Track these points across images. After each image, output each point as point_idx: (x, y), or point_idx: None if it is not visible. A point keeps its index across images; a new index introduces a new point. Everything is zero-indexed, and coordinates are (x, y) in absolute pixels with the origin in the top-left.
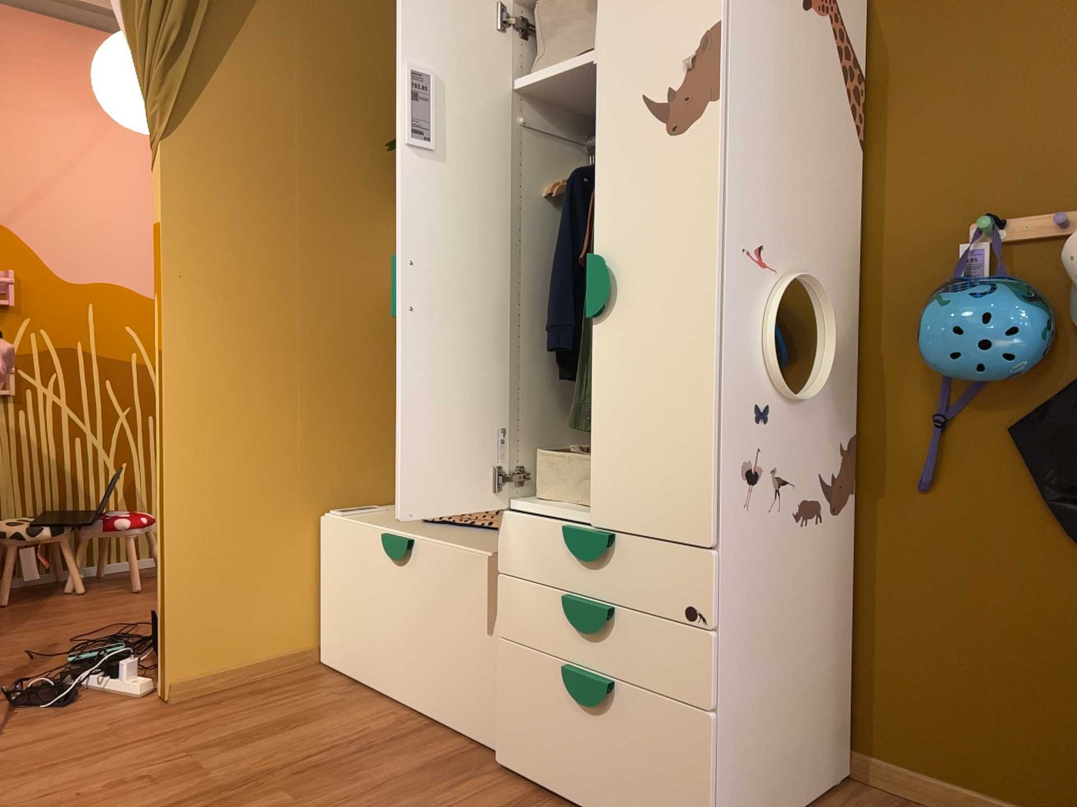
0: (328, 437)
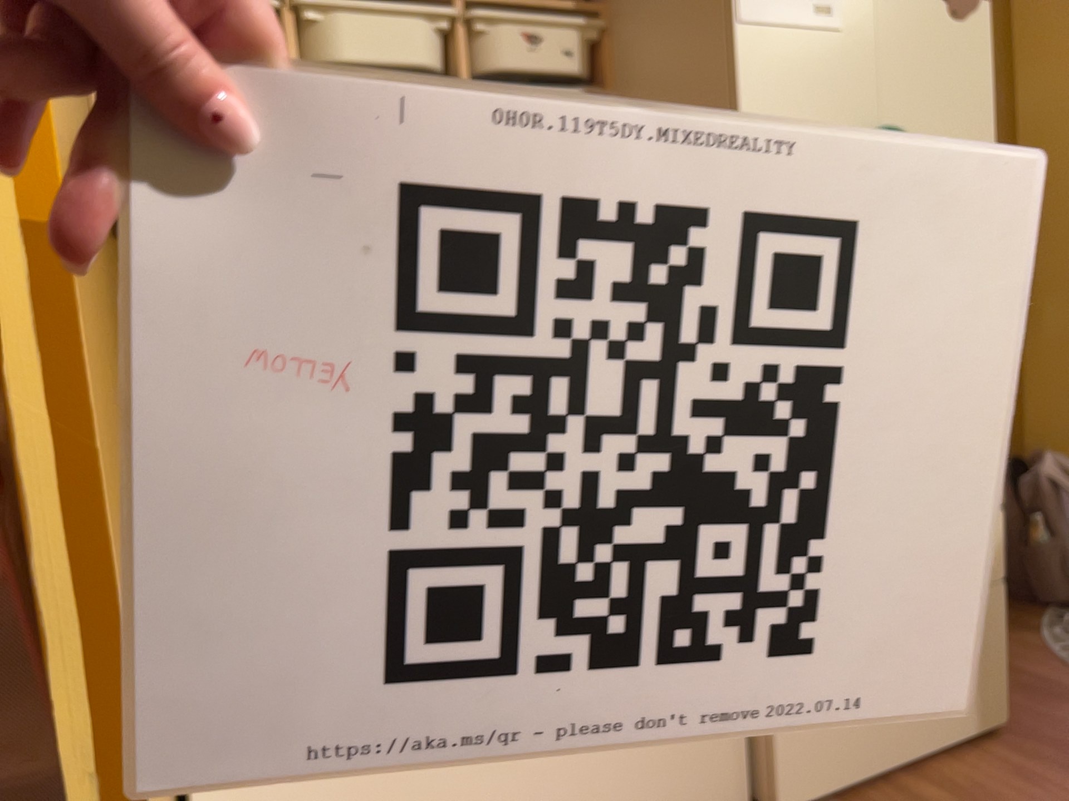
0: None
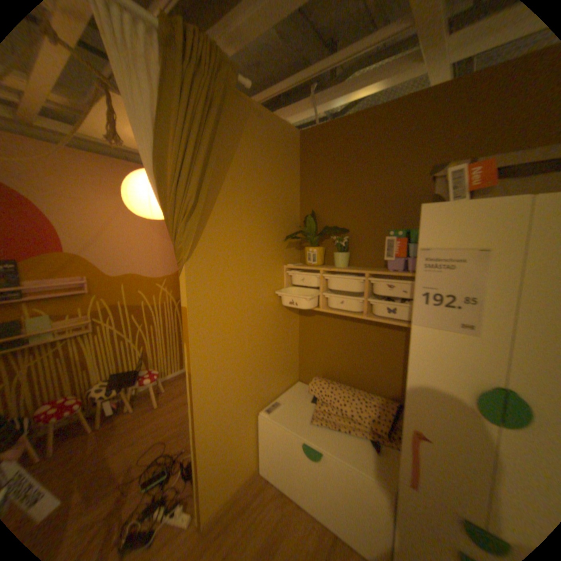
0: (259, 378)
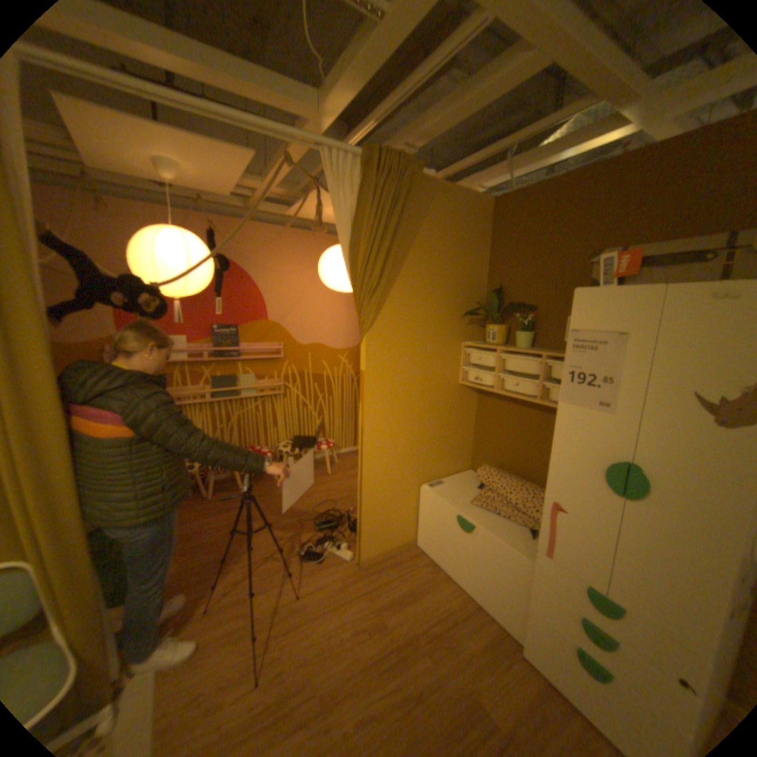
0: (425, 452)
